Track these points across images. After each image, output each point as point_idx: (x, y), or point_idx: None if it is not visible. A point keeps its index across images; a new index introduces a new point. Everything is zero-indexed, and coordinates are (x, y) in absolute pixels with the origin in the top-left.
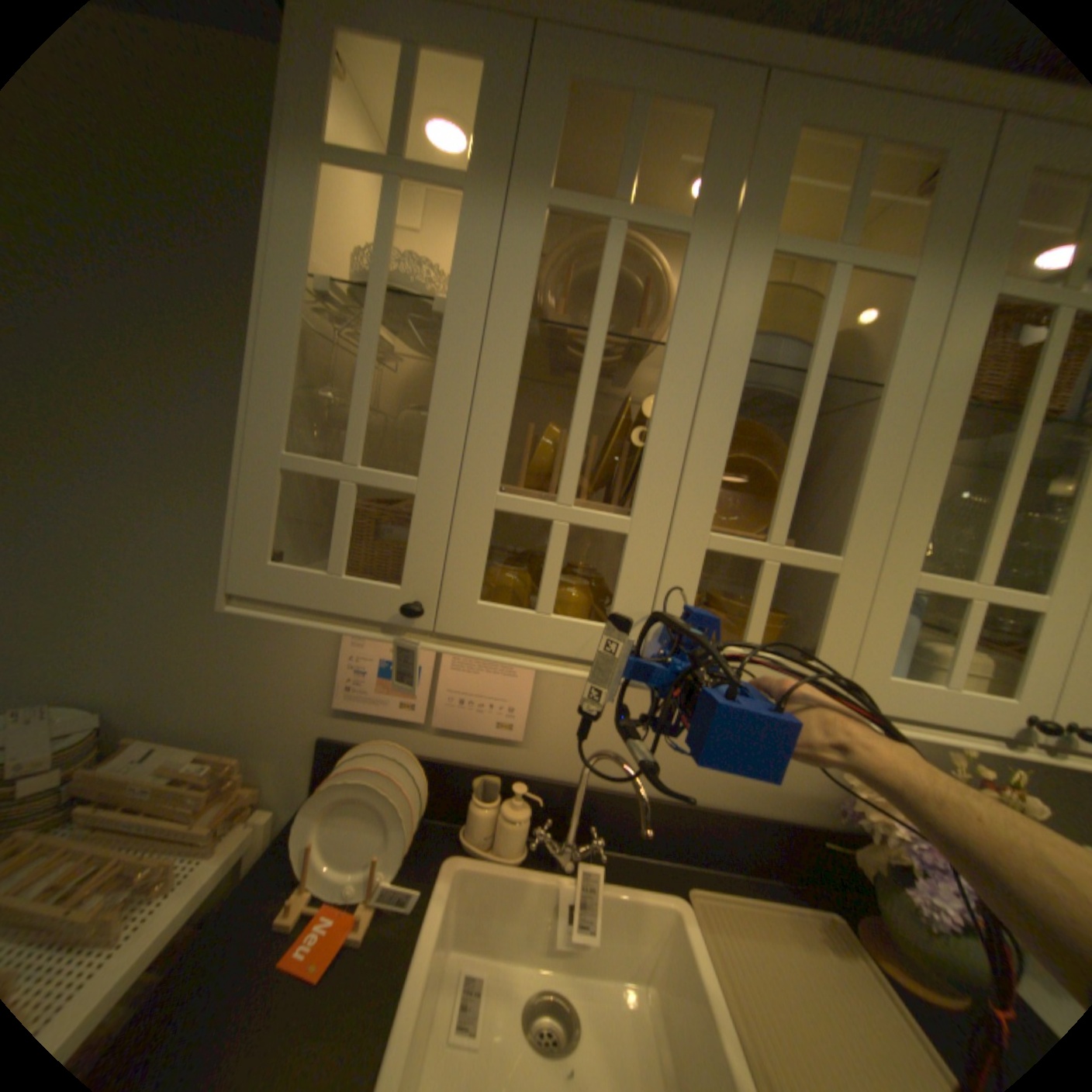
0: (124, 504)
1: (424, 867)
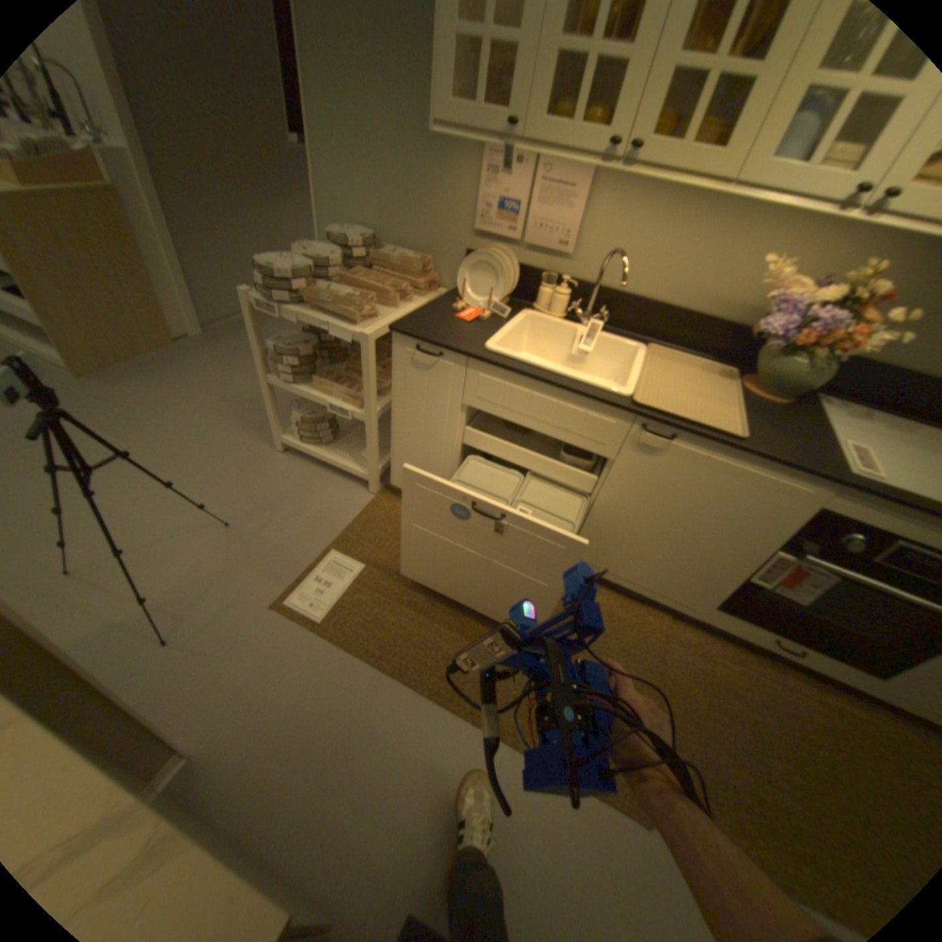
0: (370, 97)
1: (514, 307)
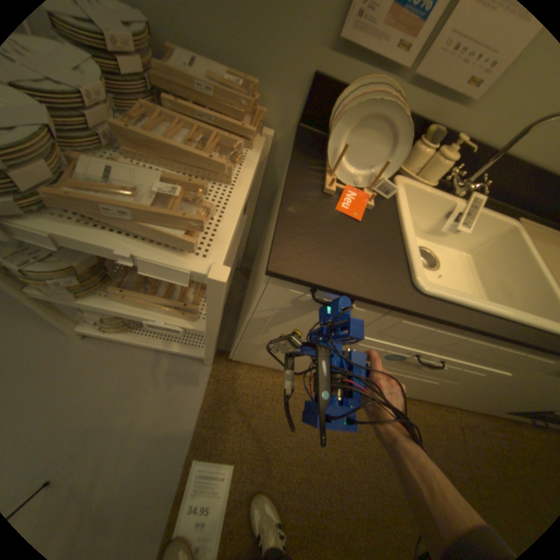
0: None
1: (394, 176)
